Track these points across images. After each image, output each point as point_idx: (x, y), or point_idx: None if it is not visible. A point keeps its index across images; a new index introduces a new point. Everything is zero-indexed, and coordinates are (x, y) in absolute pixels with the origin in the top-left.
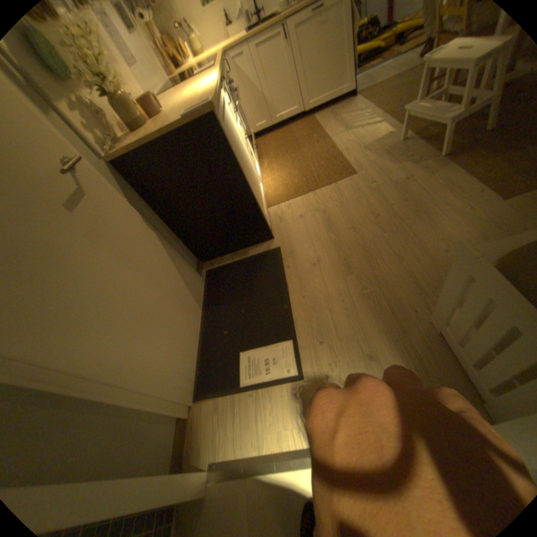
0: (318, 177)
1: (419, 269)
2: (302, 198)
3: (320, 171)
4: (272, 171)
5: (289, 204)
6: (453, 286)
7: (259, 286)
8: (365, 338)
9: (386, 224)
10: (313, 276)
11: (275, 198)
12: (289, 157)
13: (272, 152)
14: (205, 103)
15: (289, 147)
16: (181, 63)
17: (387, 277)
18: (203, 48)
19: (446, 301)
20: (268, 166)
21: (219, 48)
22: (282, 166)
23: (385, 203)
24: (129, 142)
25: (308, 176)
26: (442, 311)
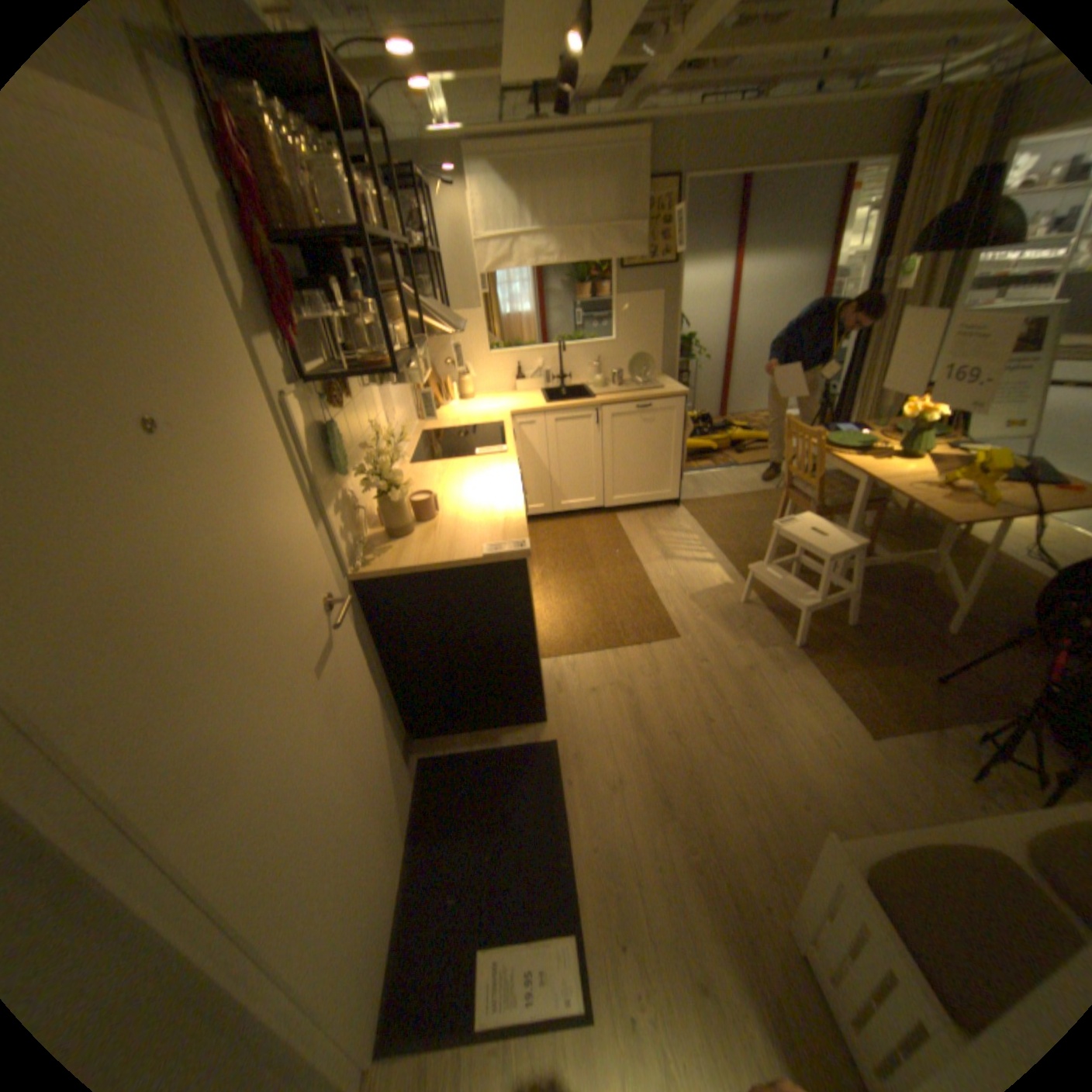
0: (622, 629)
1: (771, 833)
2: (596, 659)
3: (625, 617)
4: (548, 593)
5: (575, 663)
6: (818, 885)
7: (519, 813)
8: (694, 950)
9: (722, 740)
10: (612, 811)
11: (552, 645)
12: (577, 577)
13: (549, 557)
14: (521, 551)
15: (577, 560)
16: (442, 407)
17: (726, 837)
18: (475, 391)
19: (810, 904)
20: (541, 581)
21: (505, 411)
22: (565, 590)
23: (721, 702)
24: (398, 567)
25: (606, 621)
26: (805, 917)
